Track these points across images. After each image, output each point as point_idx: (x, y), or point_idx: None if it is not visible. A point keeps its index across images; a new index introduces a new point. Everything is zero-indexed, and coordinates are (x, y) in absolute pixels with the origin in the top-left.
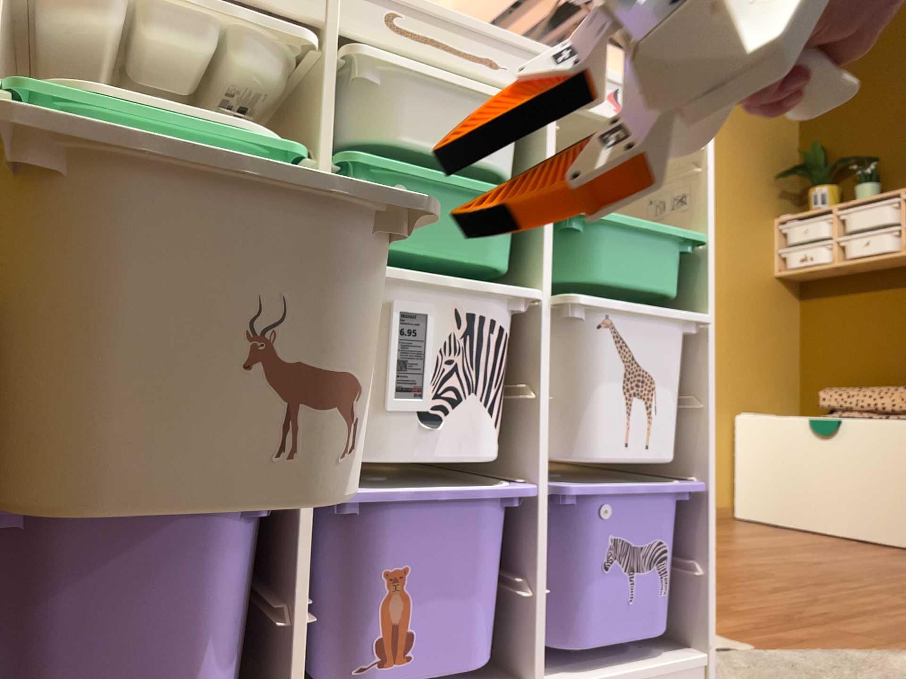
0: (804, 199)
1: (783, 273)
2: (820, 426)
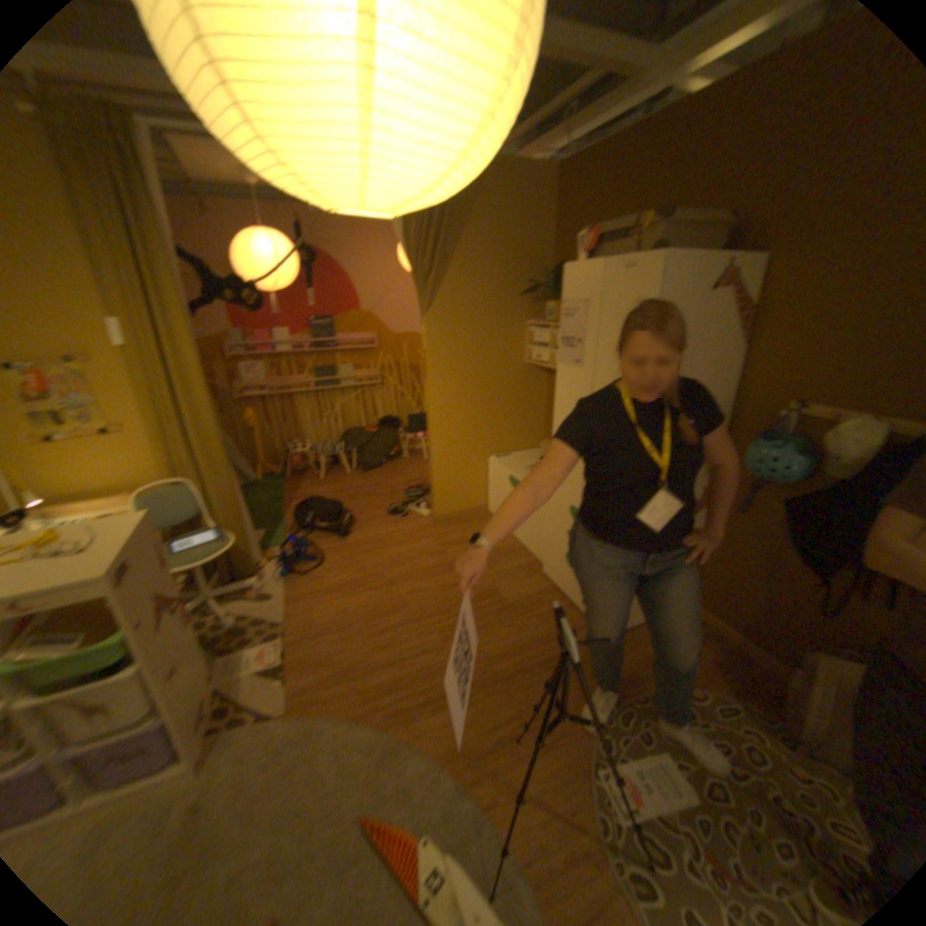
0: (546, 309)
1: (530, 364)
2: (512, 486)
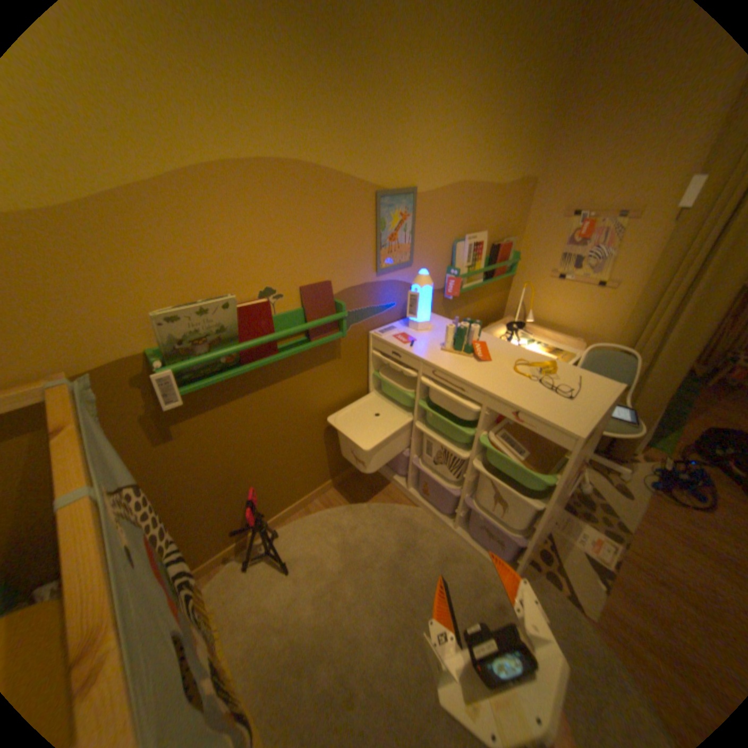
0: None
1: None
2: None
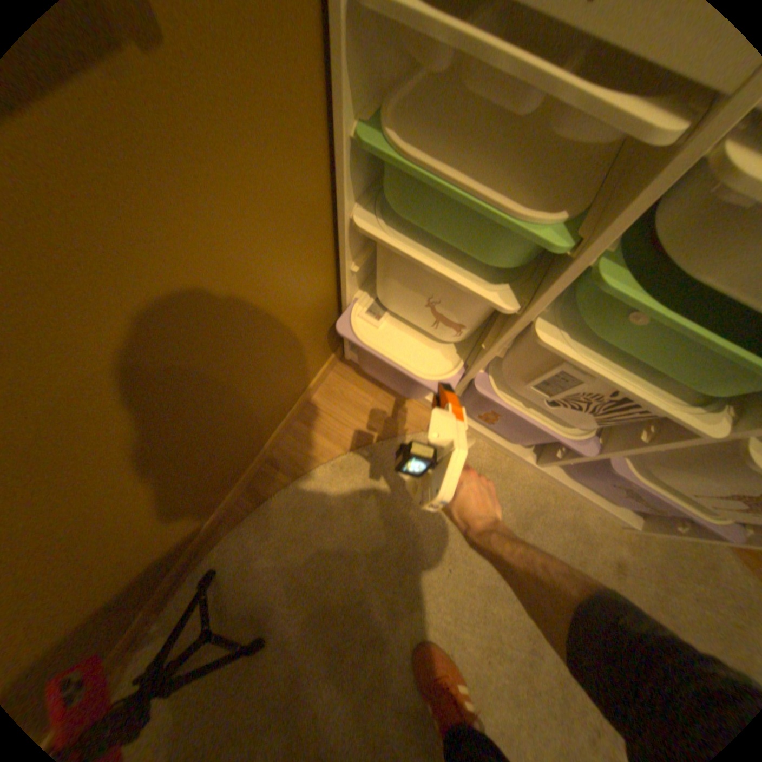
0: None
1: None
2: None
